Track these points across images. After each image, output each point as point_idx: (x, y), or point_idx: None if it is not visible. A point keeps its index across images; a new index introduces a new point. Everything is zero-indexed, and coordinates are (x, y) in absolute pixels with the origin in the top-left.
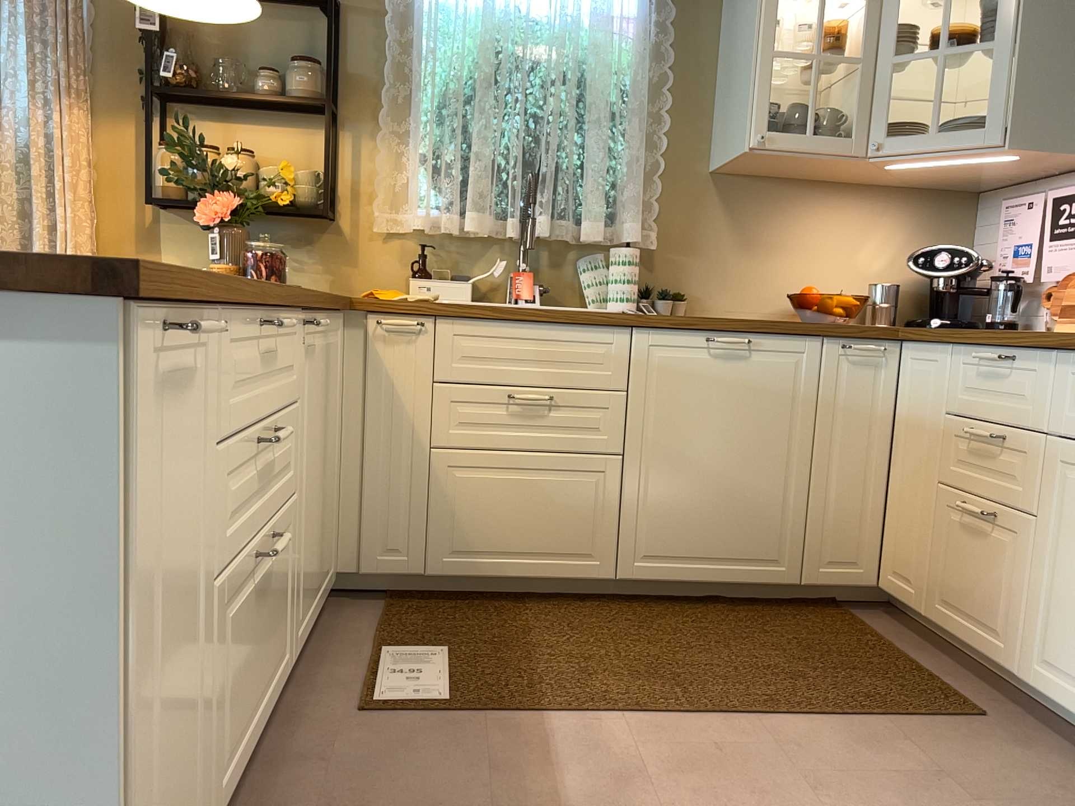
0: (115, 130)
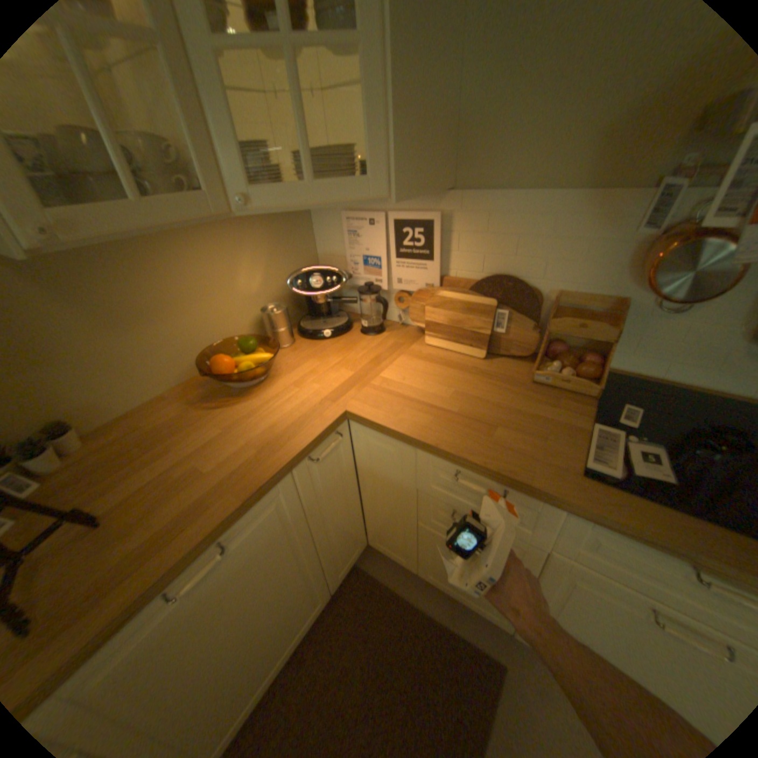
0: None
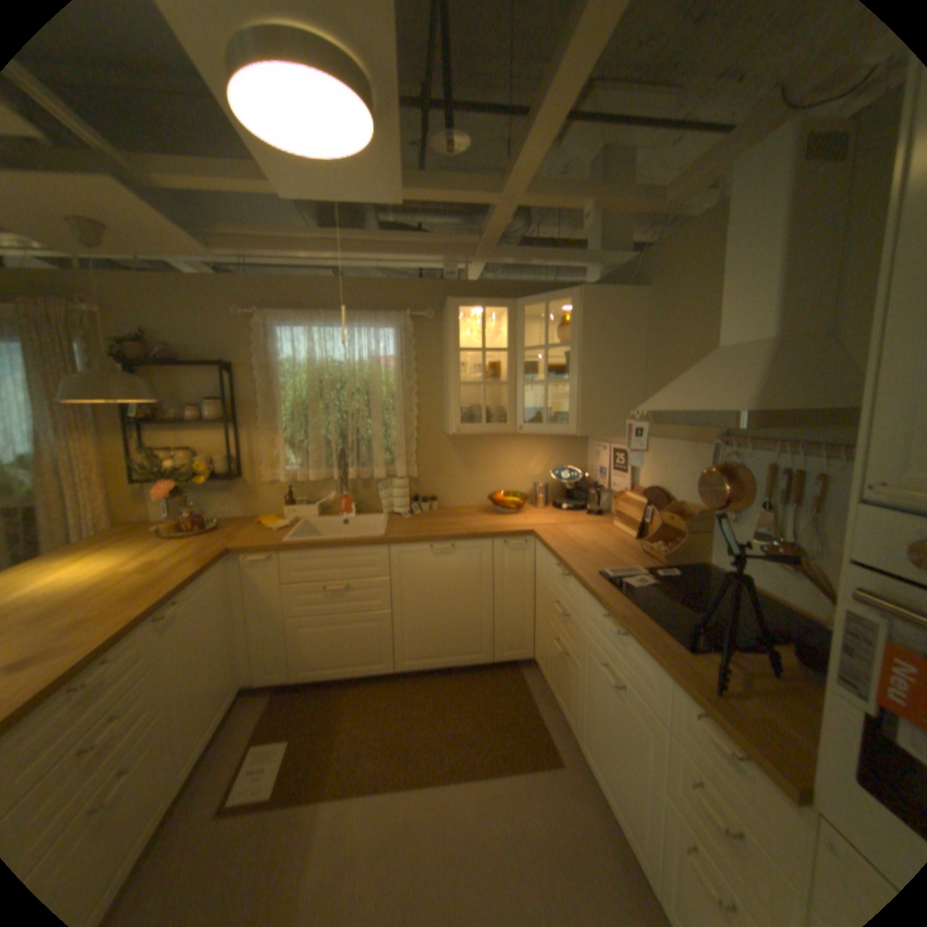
0: (110, 439)
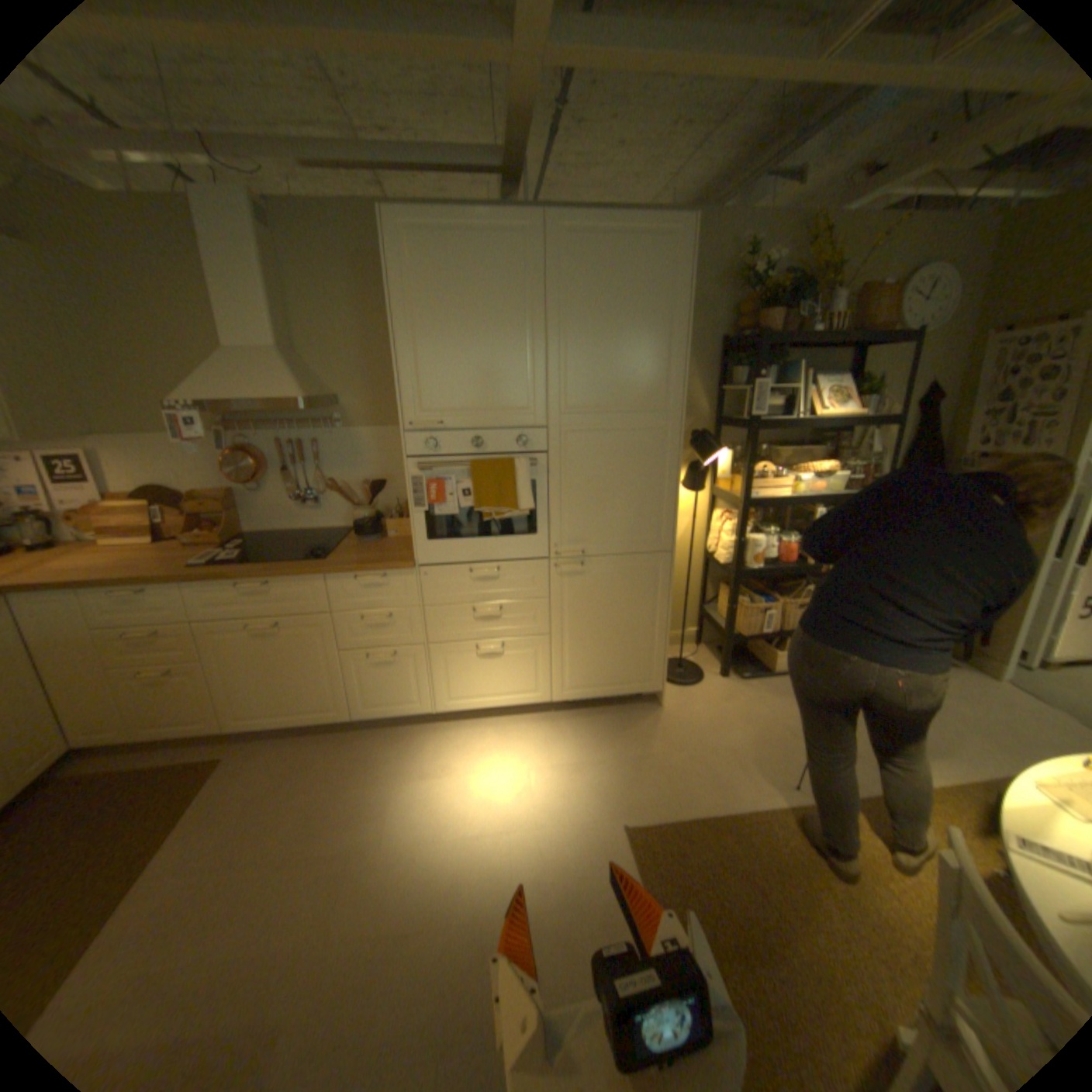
0: None
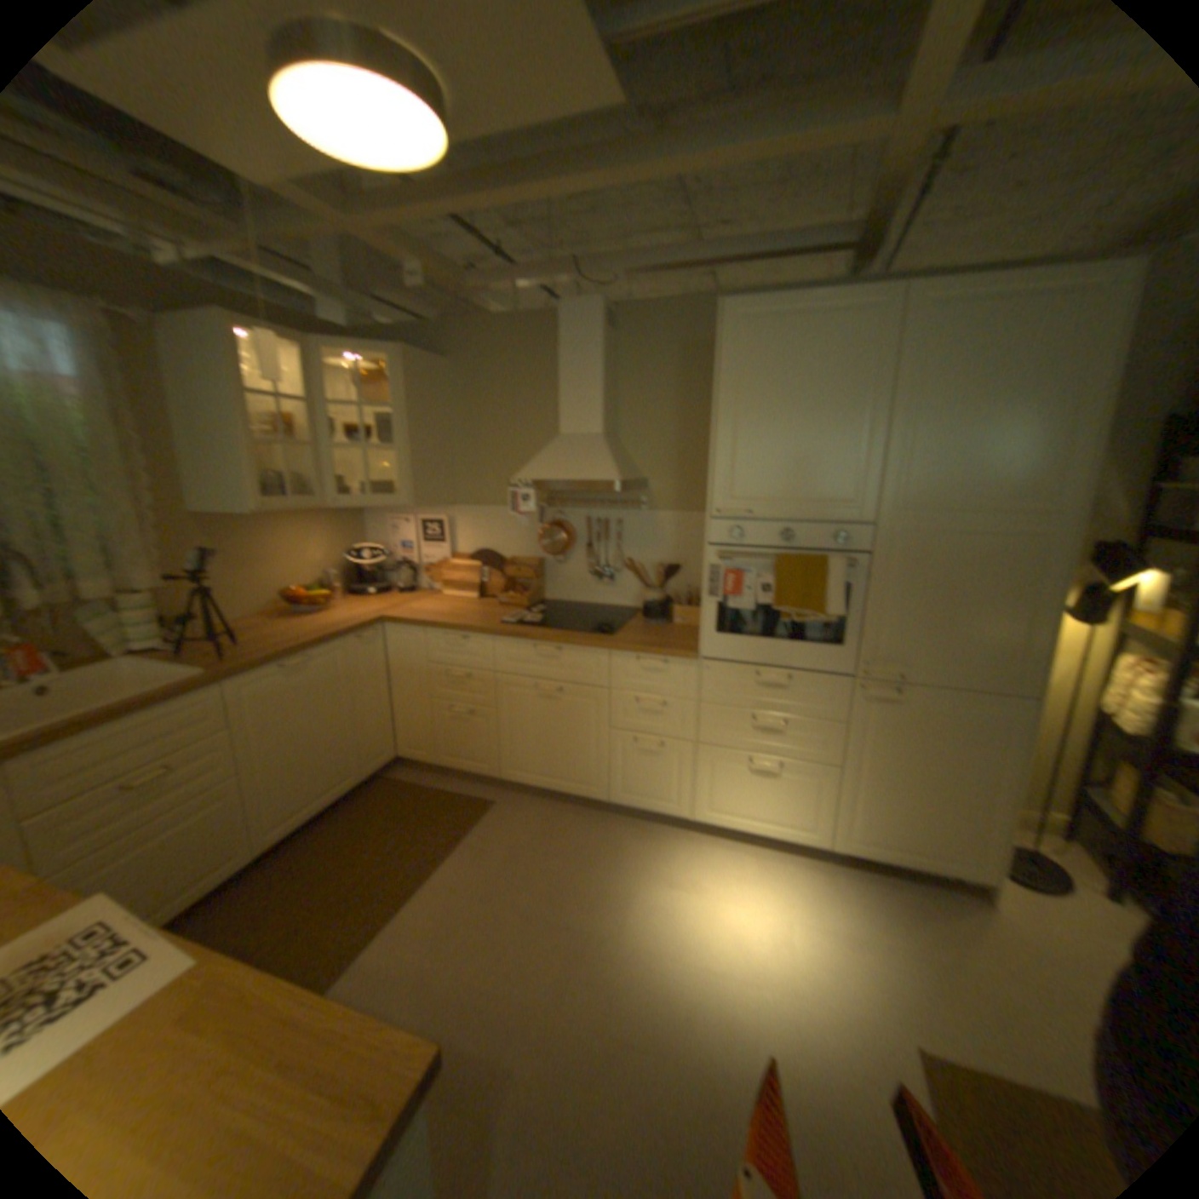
0: None
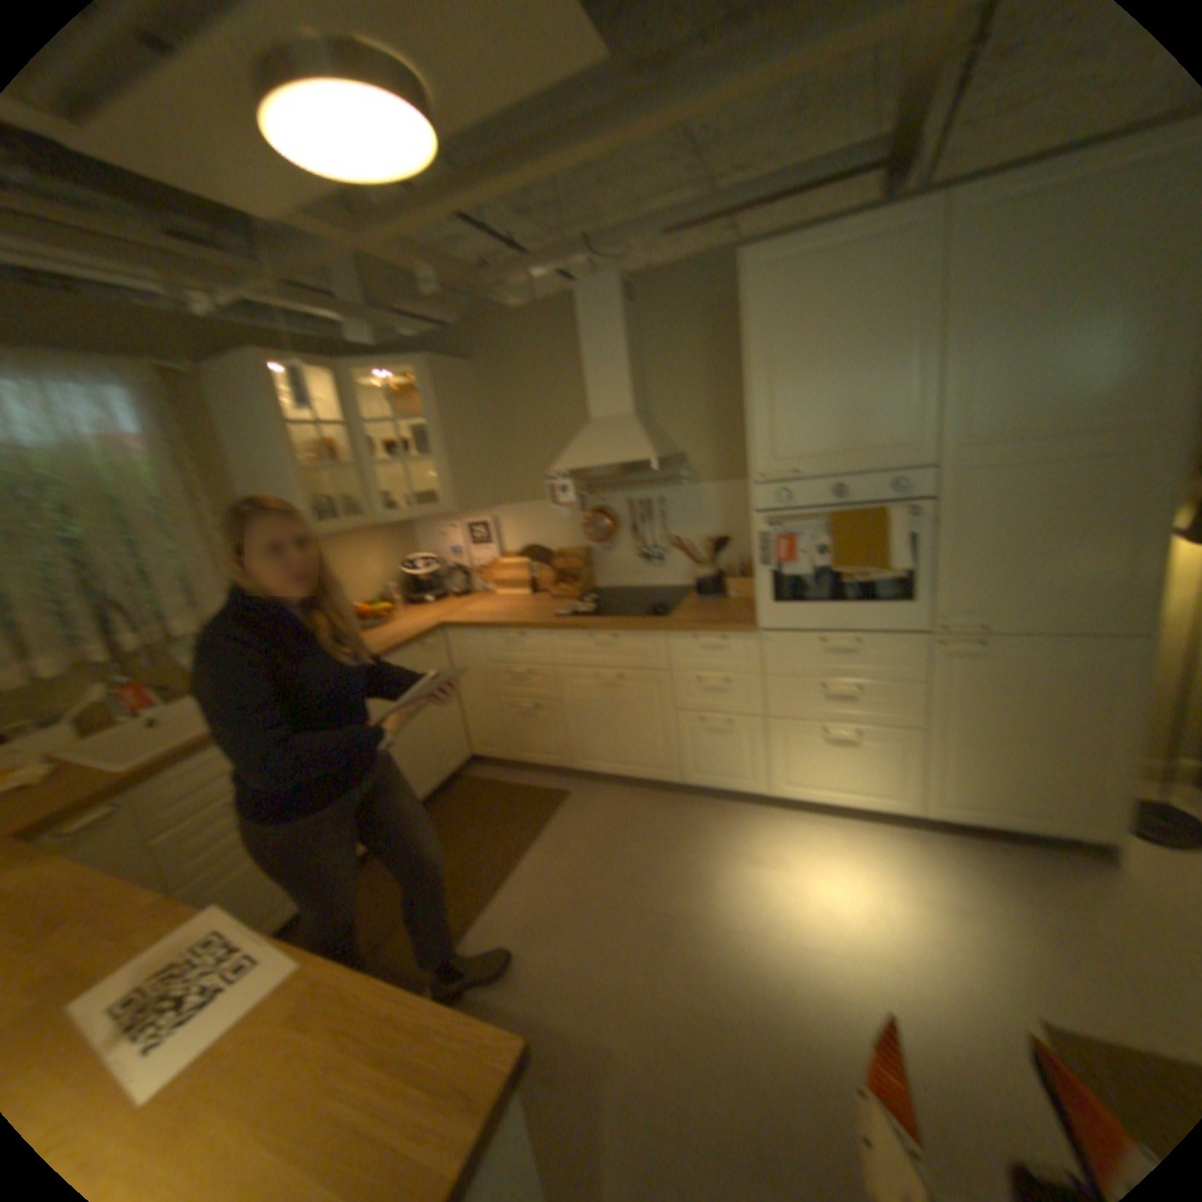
0: None
